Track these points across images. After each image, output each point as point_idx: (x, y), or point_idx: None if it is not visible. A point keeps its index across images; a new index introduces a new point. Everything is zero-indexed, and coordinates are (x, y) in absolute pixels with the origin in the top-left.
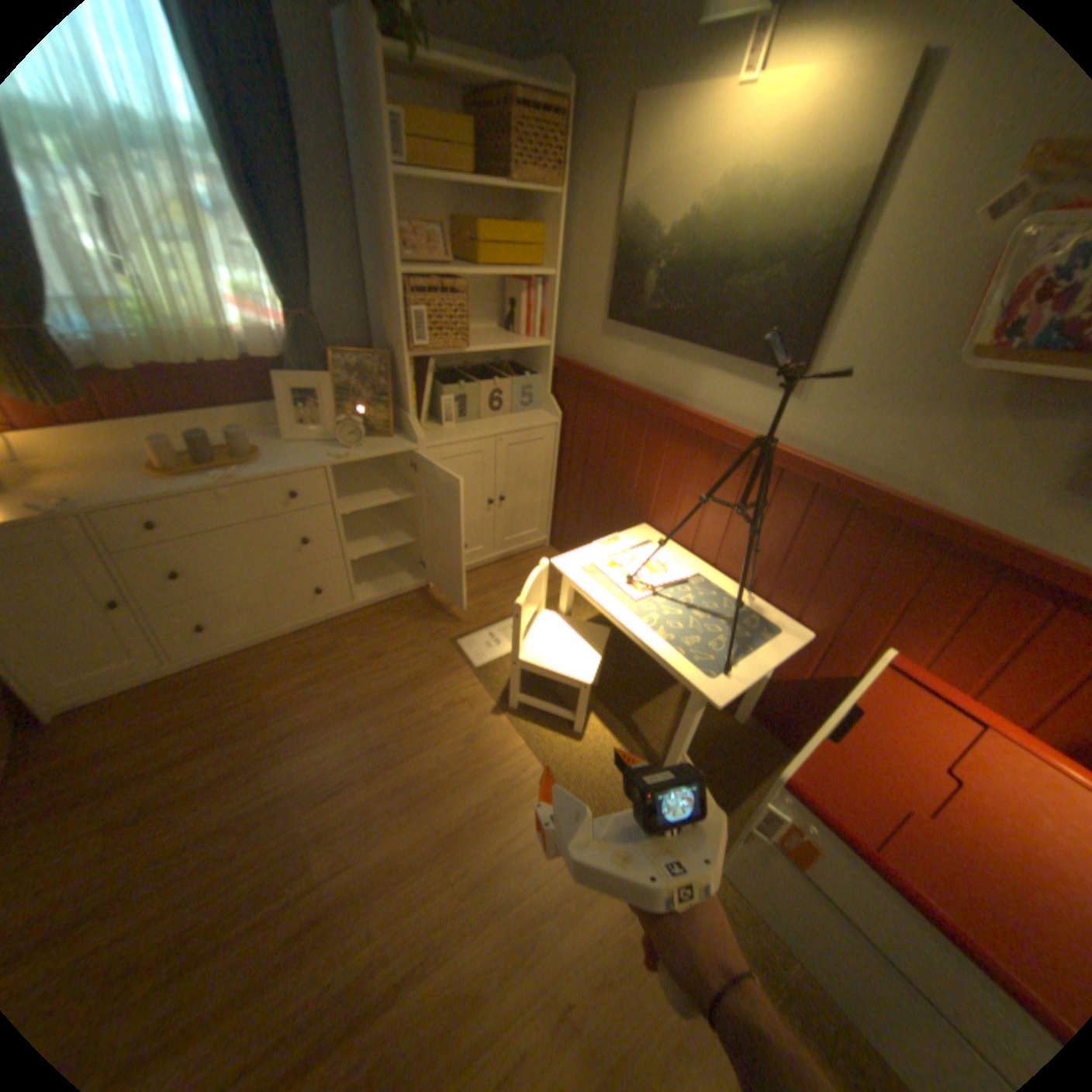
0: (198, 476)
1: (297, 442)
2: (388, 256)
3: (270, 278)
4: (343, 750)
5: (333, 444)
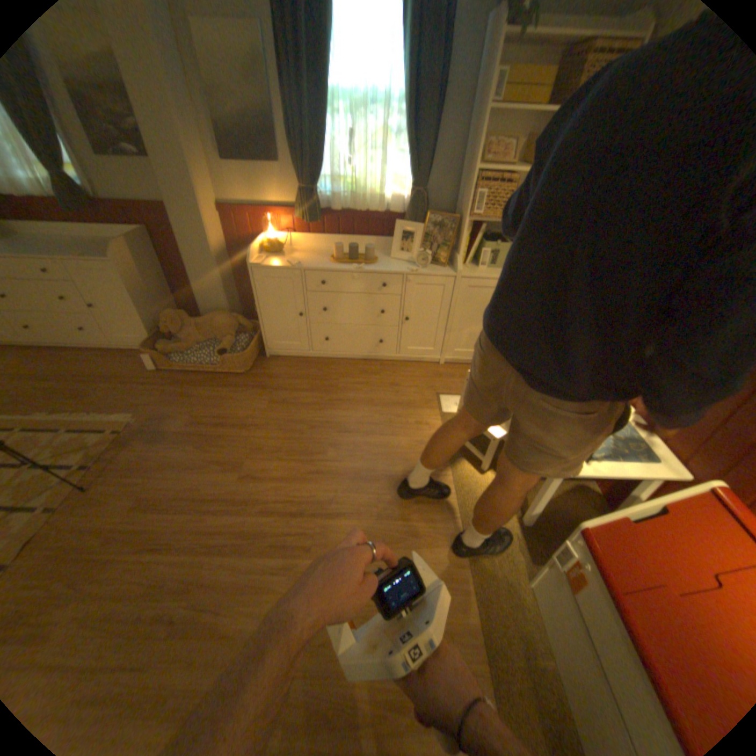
0: (347, 266)
1: (396, 260)
2: (474, 158)
3: (411, 170)
4: (360, 417)
5: (412, 265)
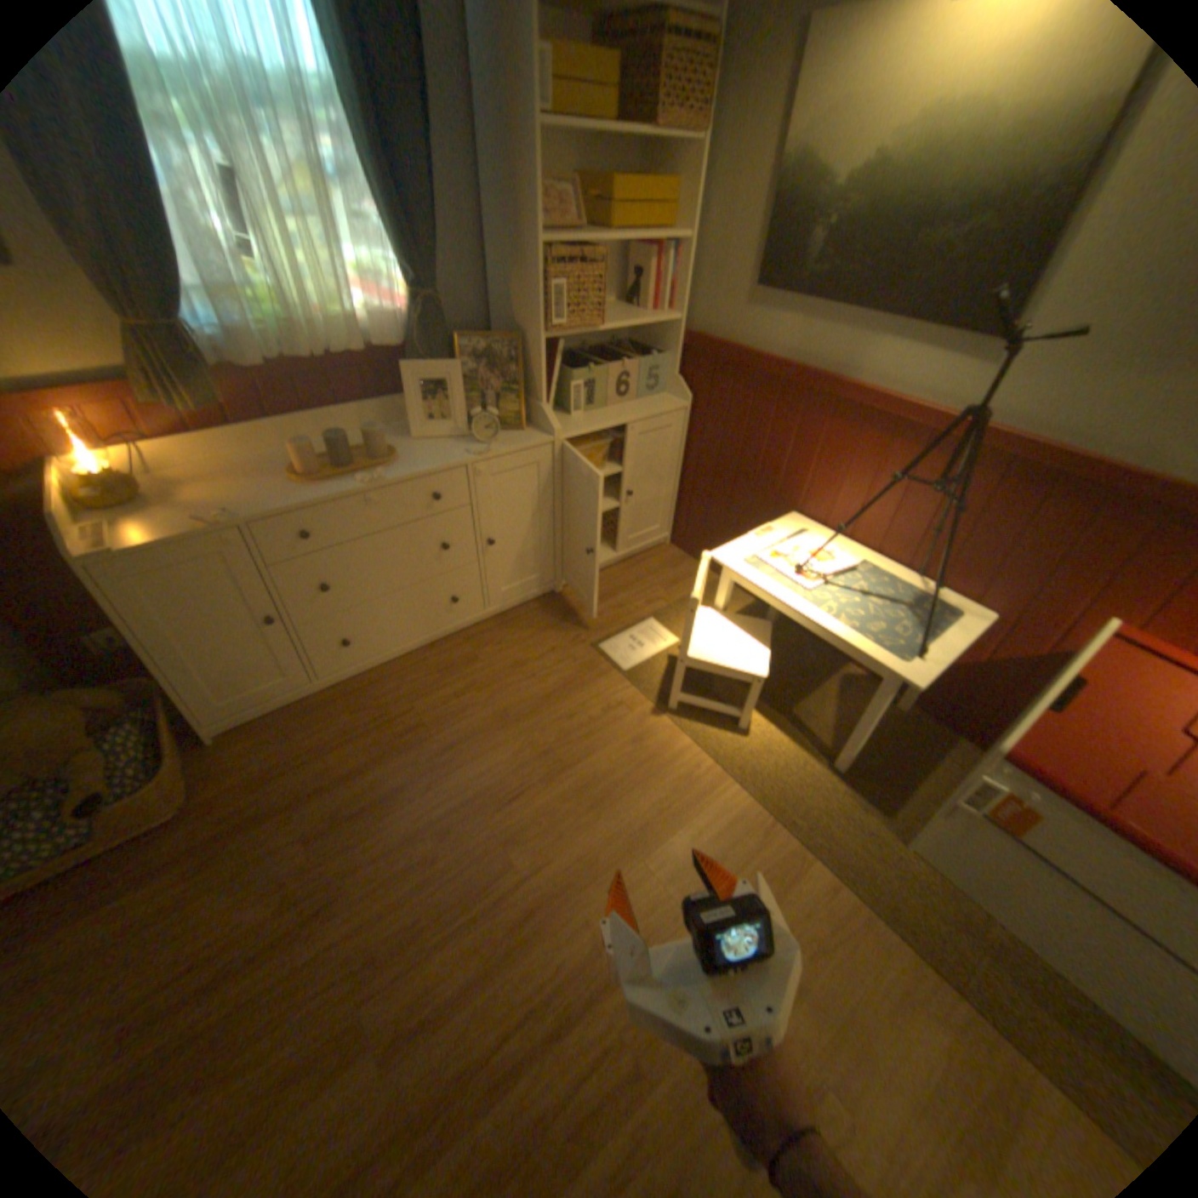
0: (342, 481)
1: (426, 440)
2: (526, 222)
3: (392, 254)
4: (512, 757)
5: (465, 441)
